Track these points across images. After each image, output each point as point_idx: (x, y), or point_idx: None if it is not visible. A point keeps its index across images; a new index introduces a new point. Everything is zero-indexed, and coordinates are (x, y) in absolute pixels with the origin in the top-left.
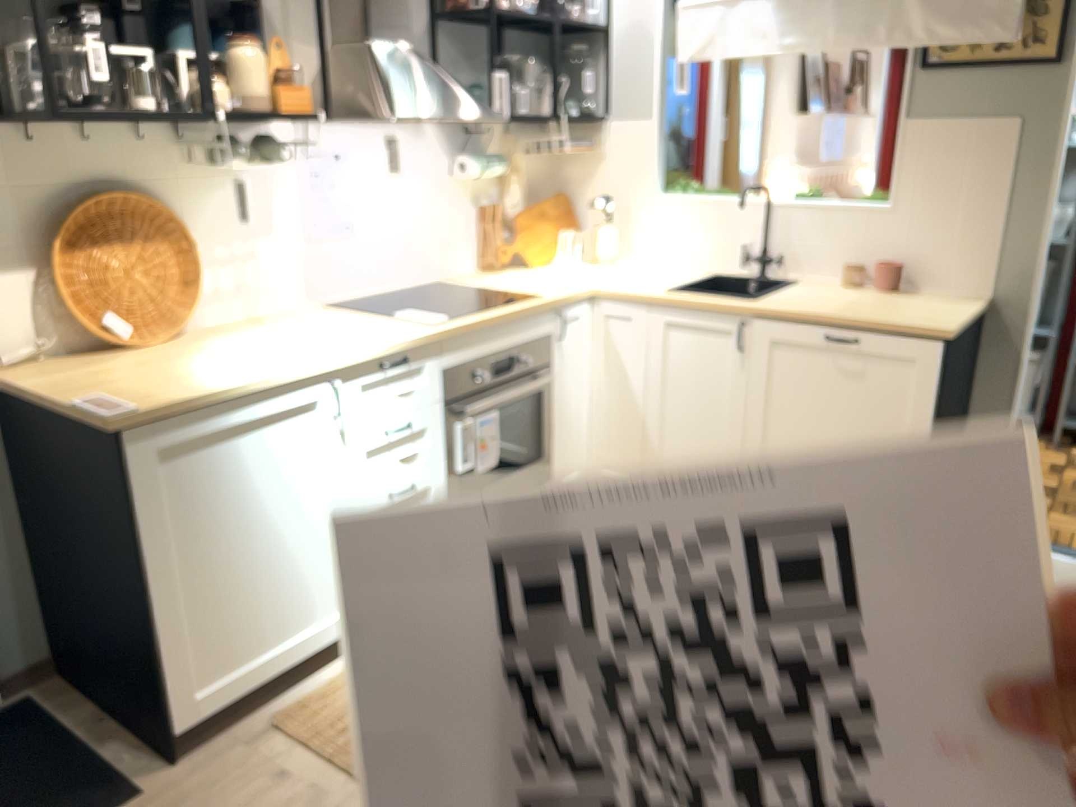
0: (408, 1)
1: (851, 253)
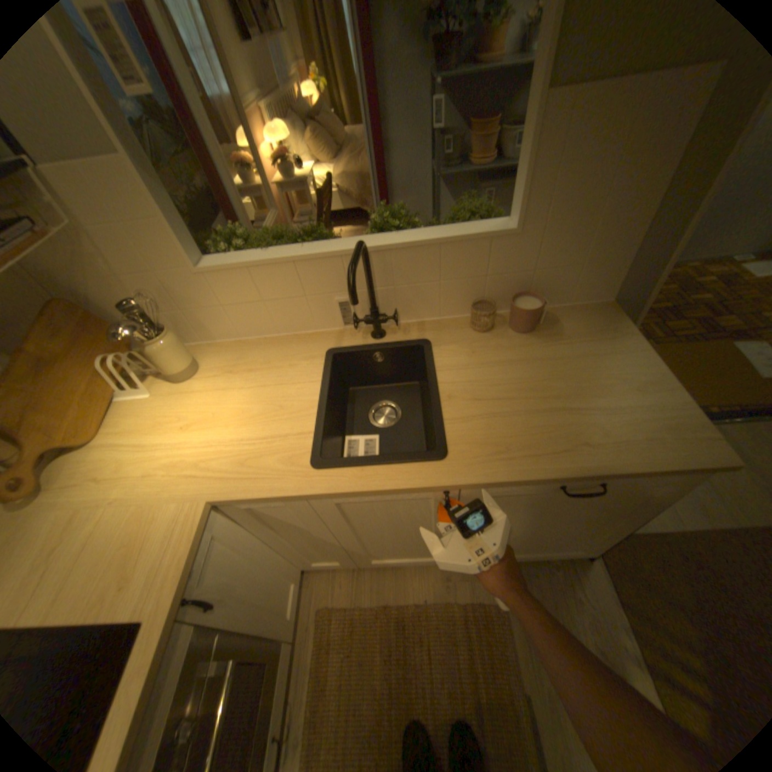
0: None
1: (466, 288)
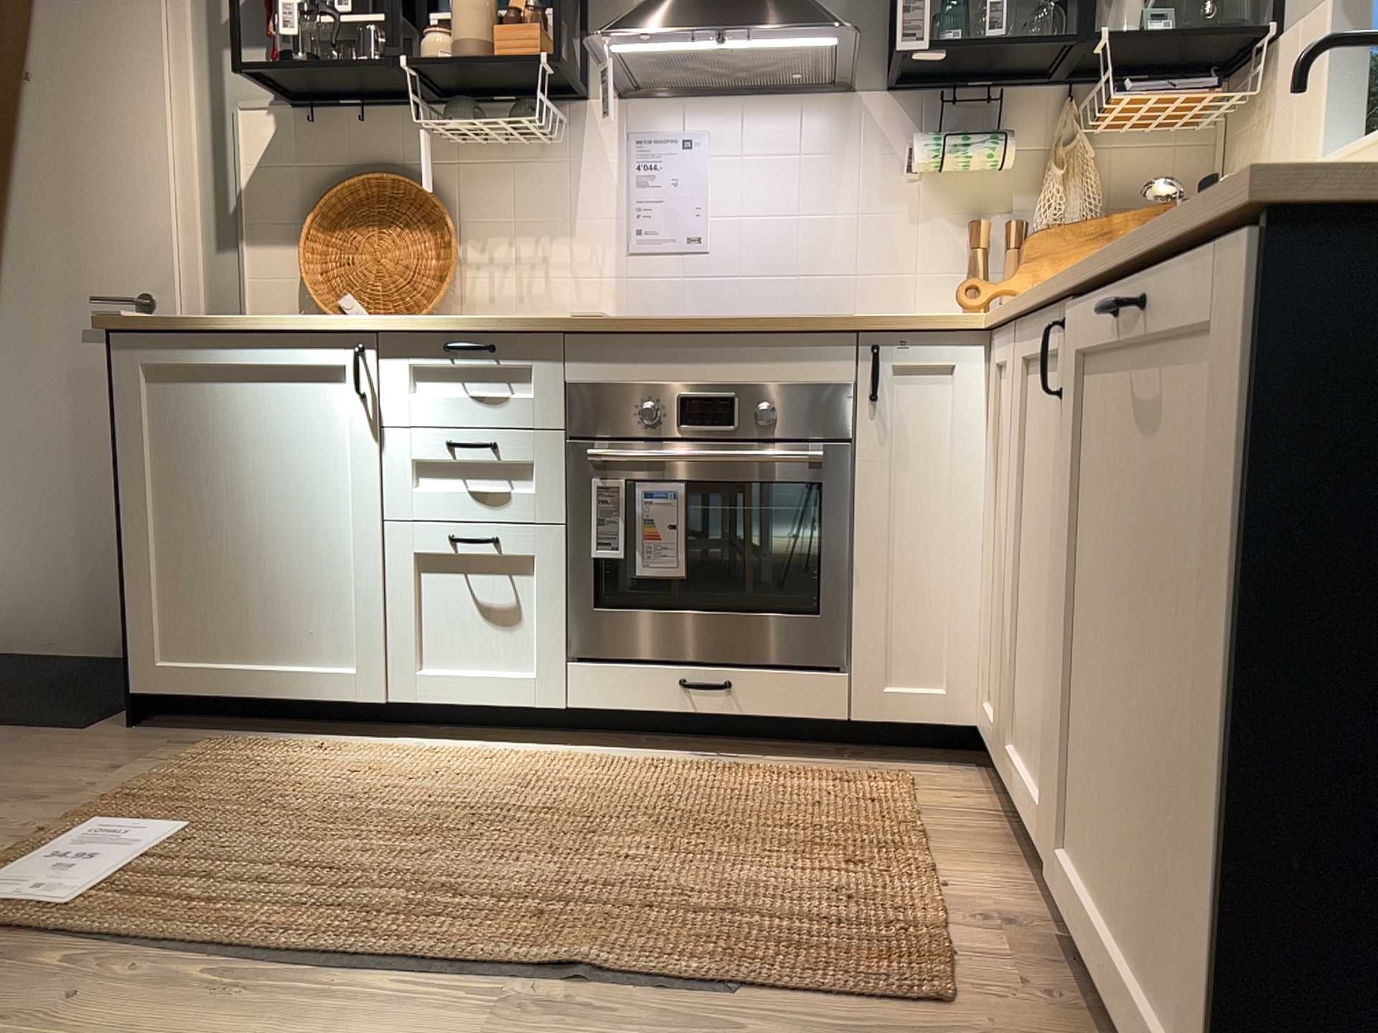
0: None
1: None
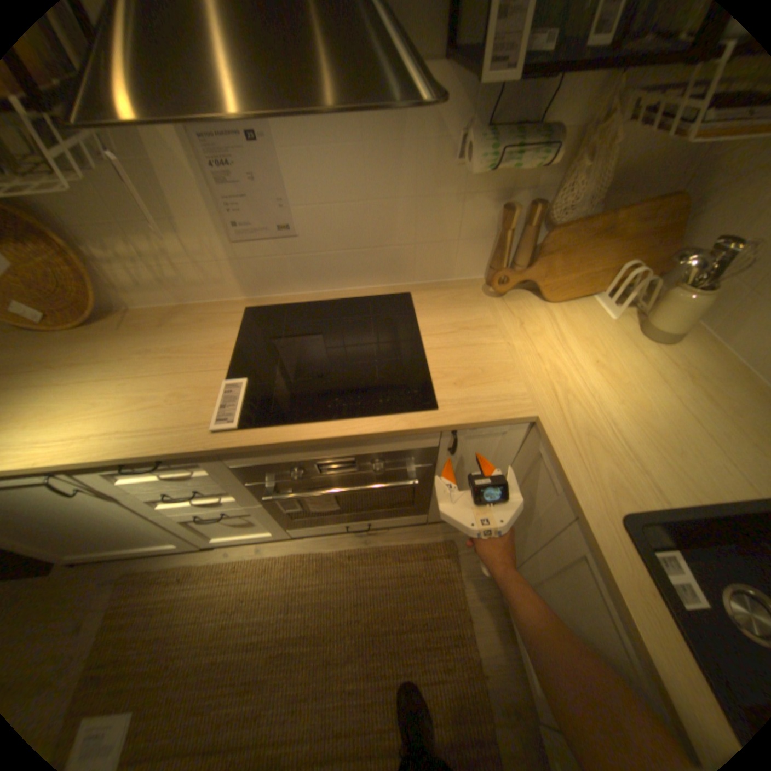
0: None
1: None
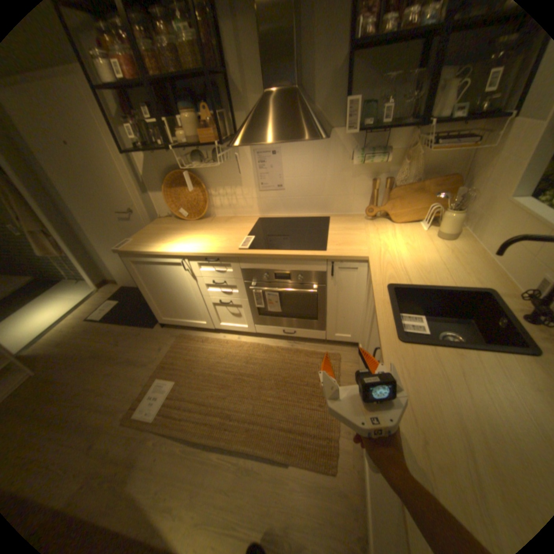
0: (329, 43)
1: None
